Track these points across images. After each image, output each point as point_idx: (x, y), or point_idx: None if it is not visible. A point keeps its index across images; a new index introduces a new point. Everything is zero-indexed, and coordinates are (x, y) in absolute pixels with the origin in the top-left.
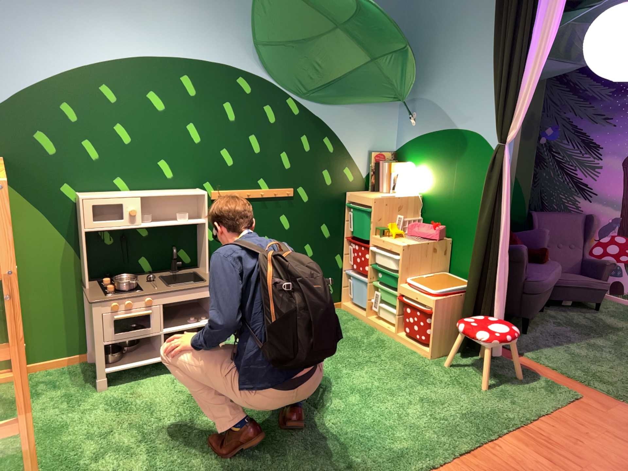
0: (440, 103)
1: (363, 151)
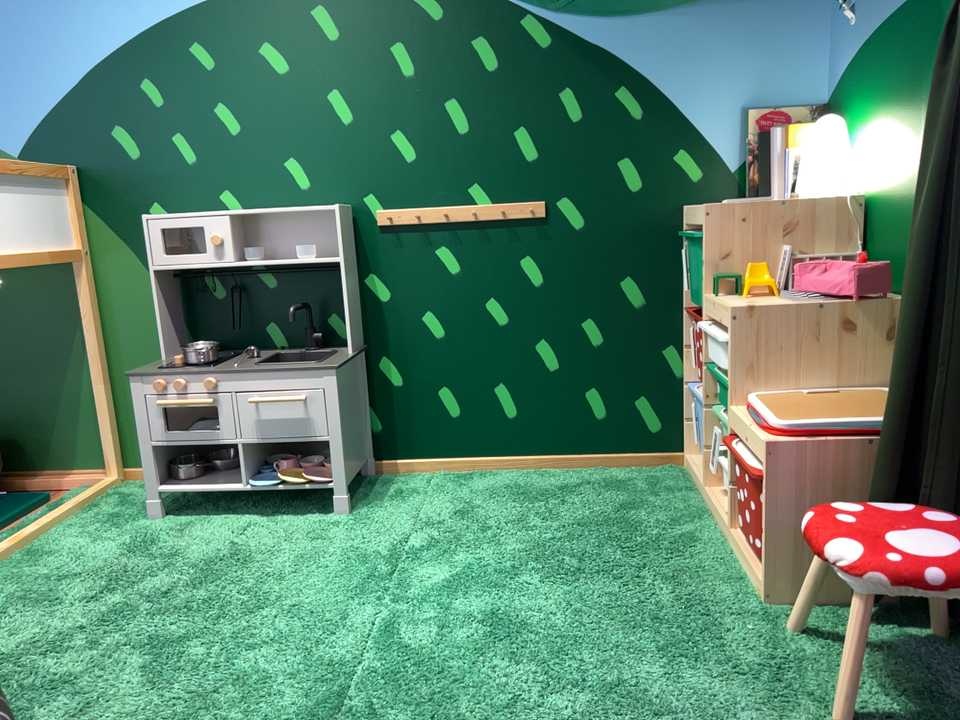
0: None
1: (730, 107)
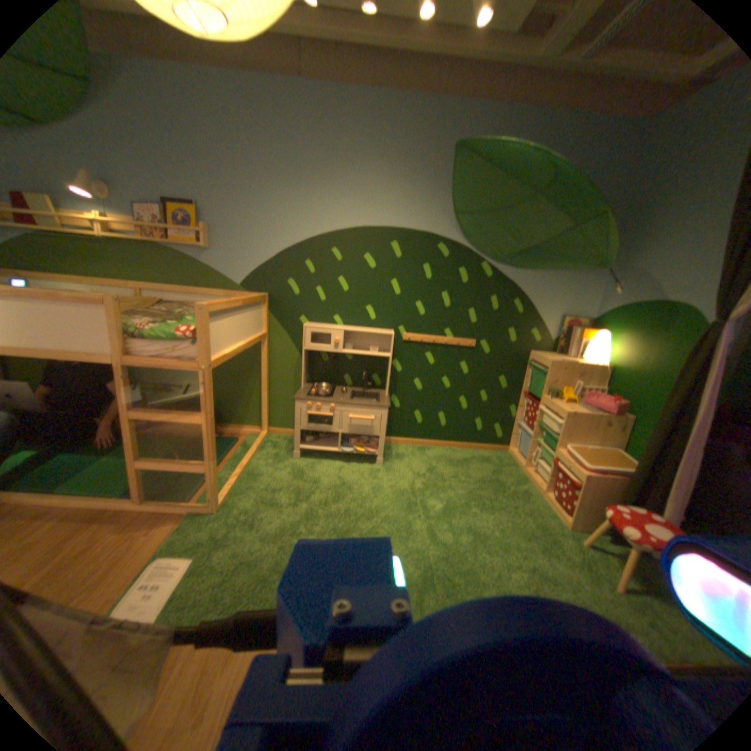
0: (655, 267)
1: (556, 313)
